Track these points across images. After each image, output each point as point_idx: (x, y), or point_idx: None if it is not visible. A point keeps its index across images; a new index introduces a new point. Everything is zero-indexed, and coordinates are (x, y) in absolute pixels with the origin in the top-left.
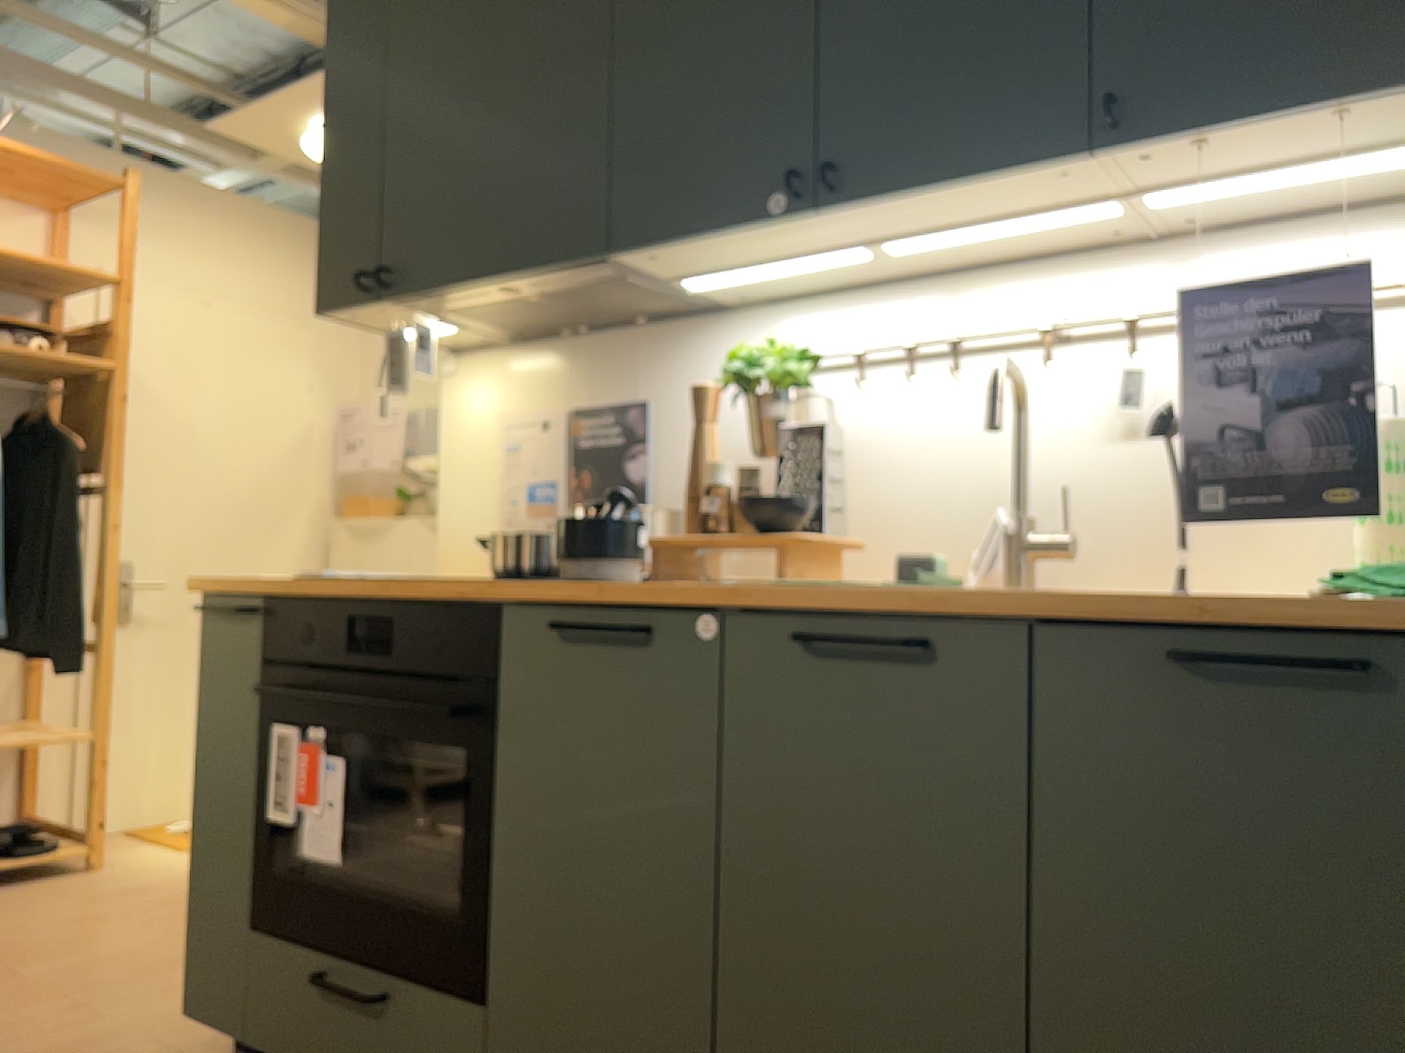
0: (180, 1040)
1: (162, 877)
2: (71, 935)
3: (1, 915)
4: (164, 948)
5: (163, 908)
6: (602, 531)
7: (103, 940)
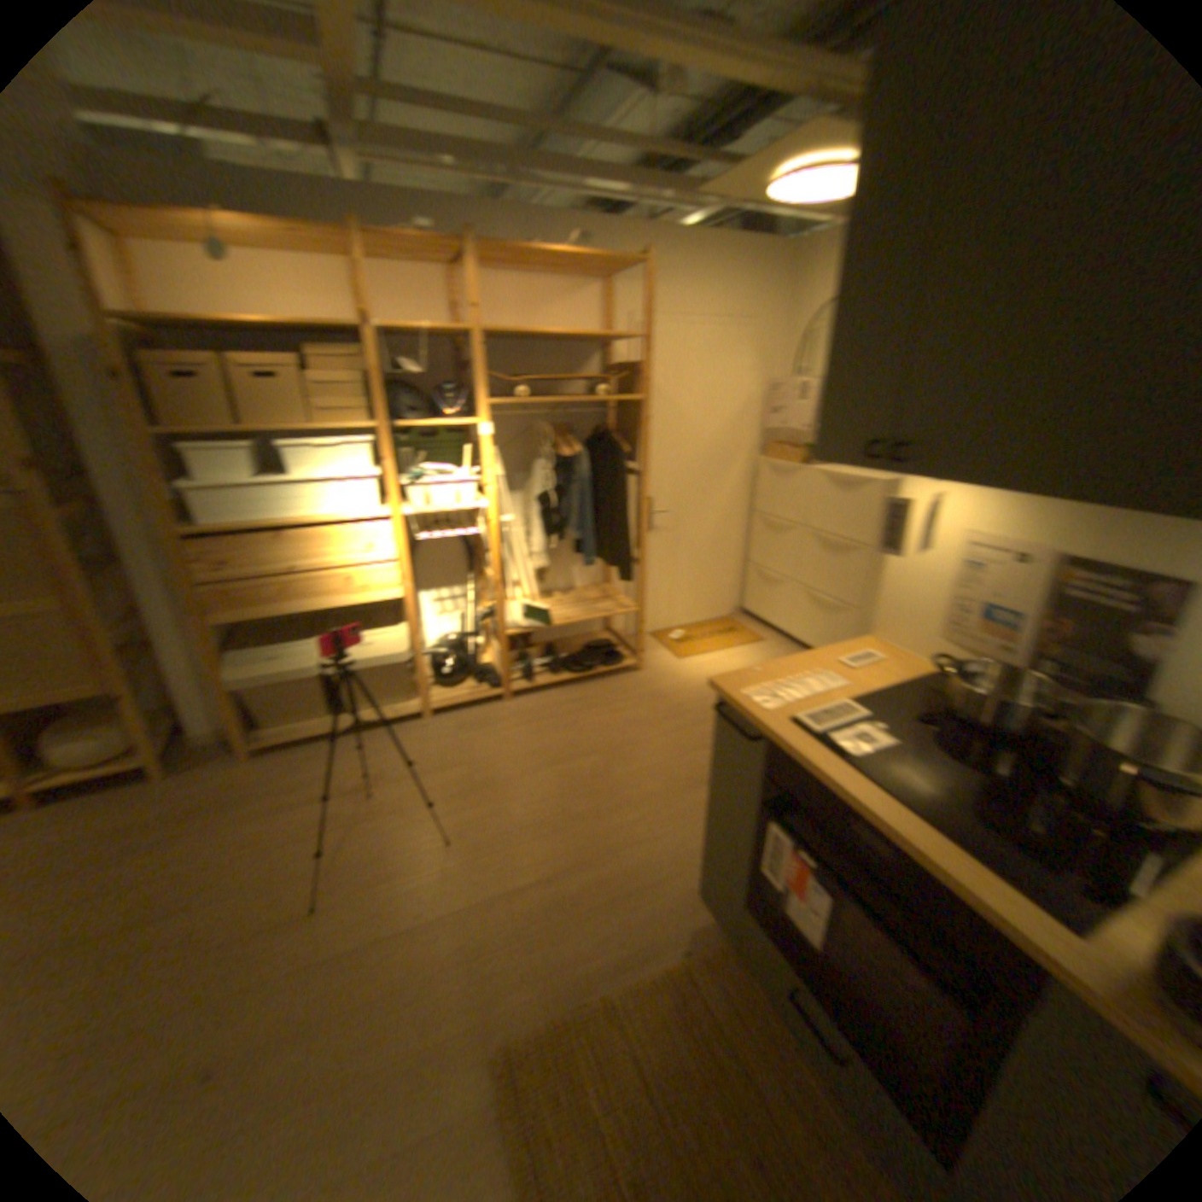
0: (696, 878)
1: (670, 684)
2: (634, 737)
3: (602, 707)
4: (678, 765)
5: (674, 720)
6: None
7: (649, 748)
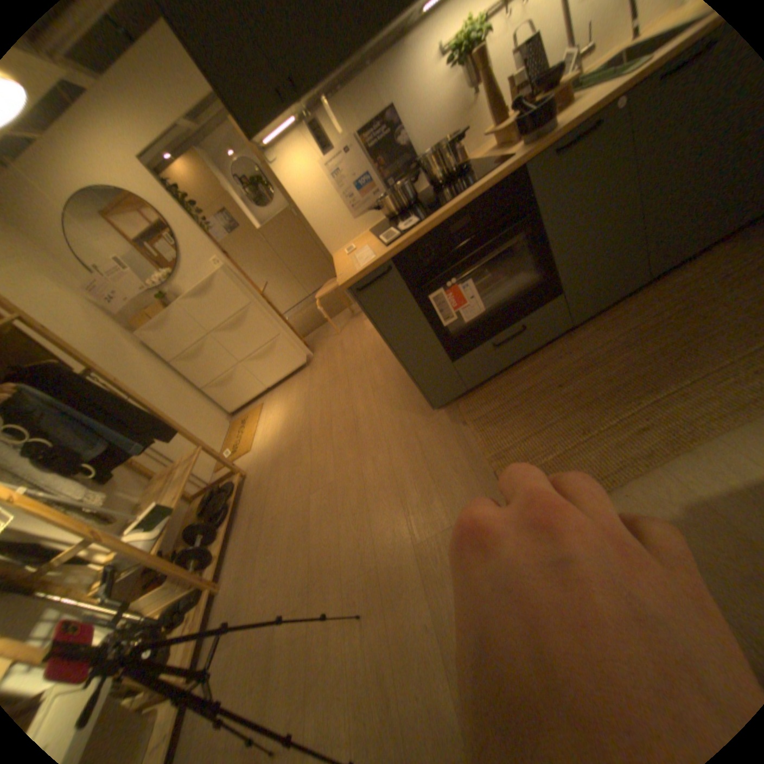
0: (417, 423)
1: (269, 451)
2: (303, 470)
3: (266, 496)
4: (336, 440)
5: (300, 446)
6: (548, 104)
7: (316, 459)
